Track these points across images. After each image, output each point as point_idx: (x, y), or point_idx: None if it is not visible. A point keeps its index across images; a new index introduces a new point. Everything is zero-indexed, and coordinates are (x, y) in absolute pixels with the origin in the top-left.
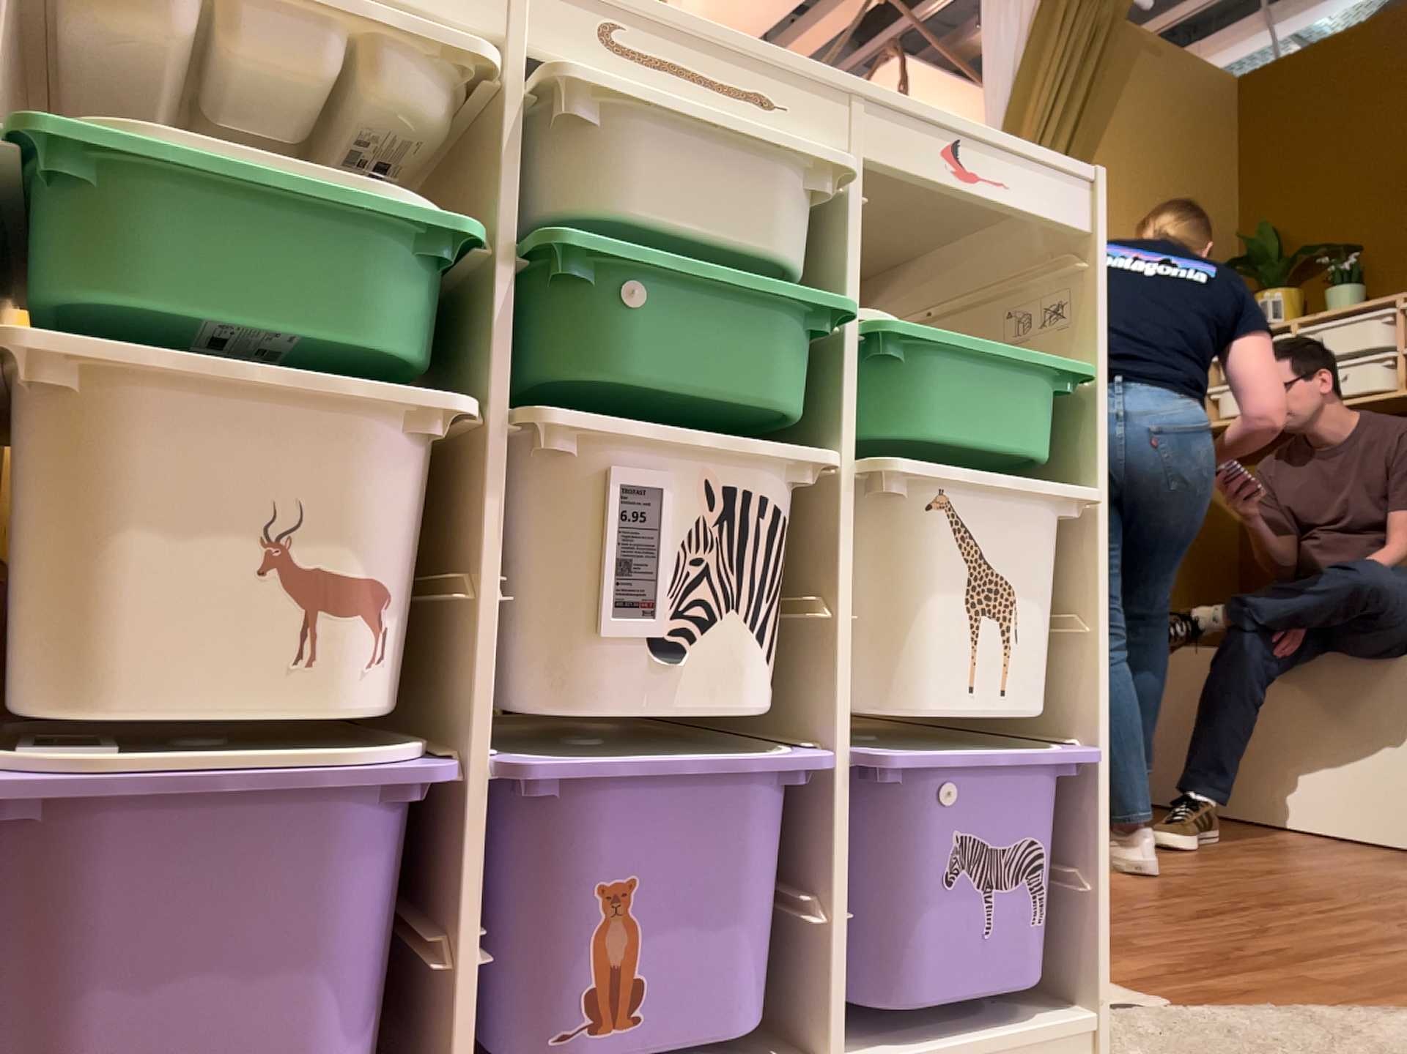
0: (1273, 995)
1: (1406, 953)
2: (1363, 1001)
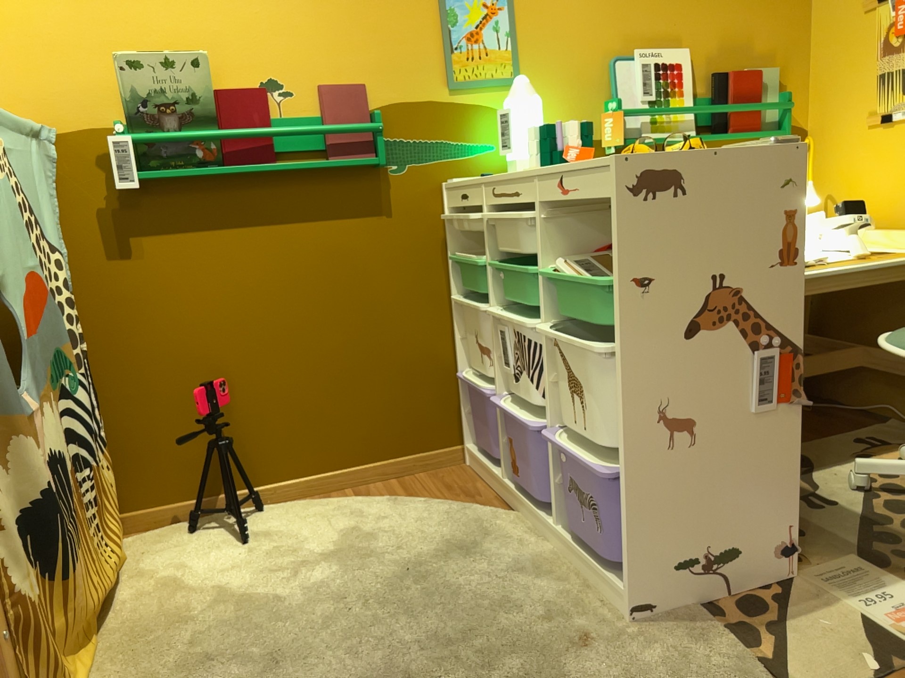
0: None
1: None
2: None
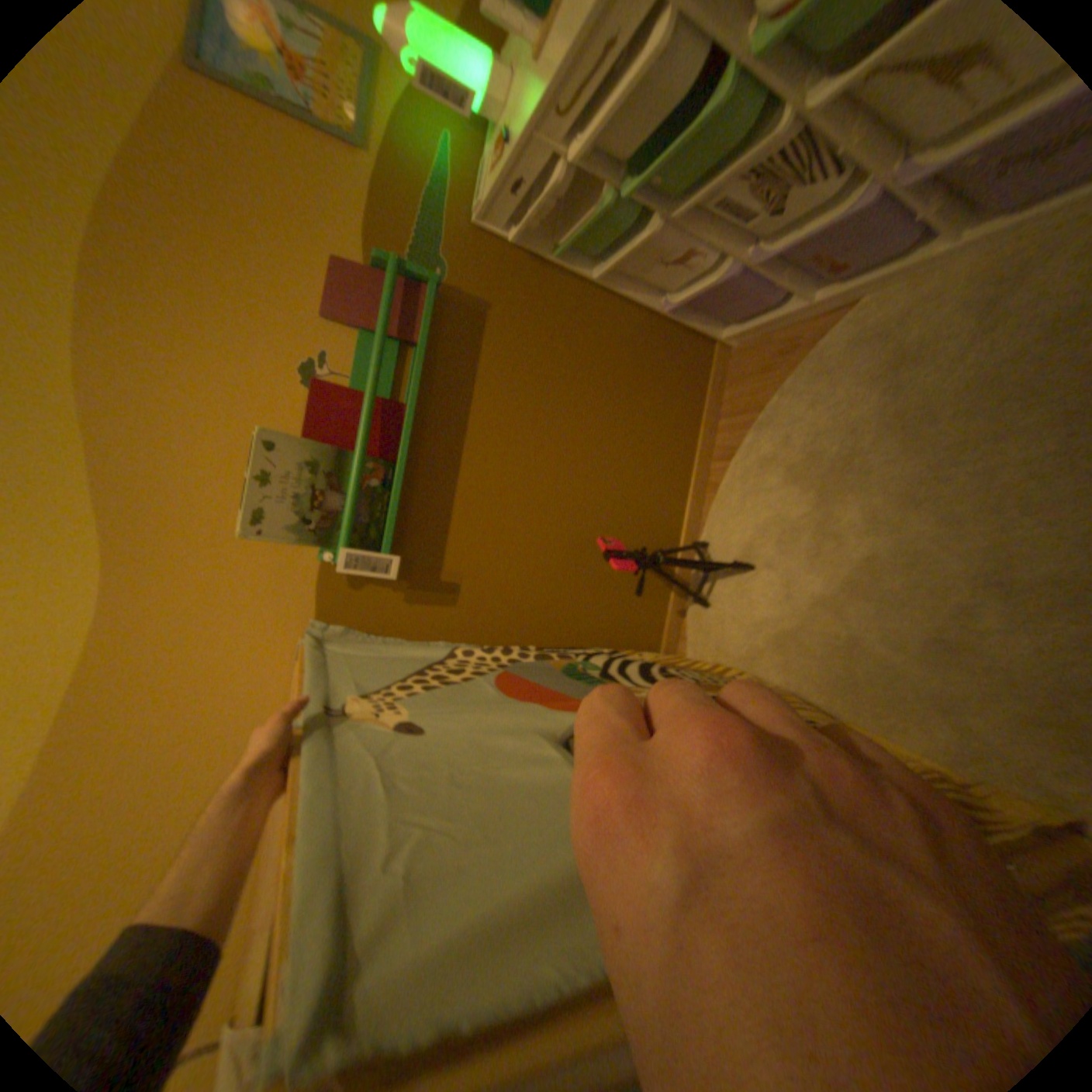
0: None
1: None
2: None
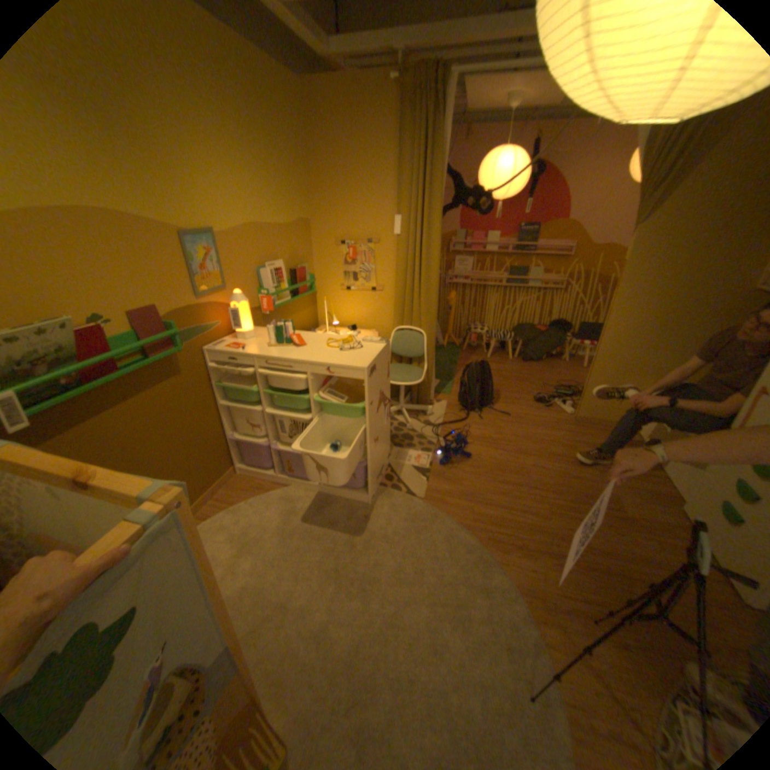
0: (446, 509)
1: (516, 520)
2: (460, 521)
